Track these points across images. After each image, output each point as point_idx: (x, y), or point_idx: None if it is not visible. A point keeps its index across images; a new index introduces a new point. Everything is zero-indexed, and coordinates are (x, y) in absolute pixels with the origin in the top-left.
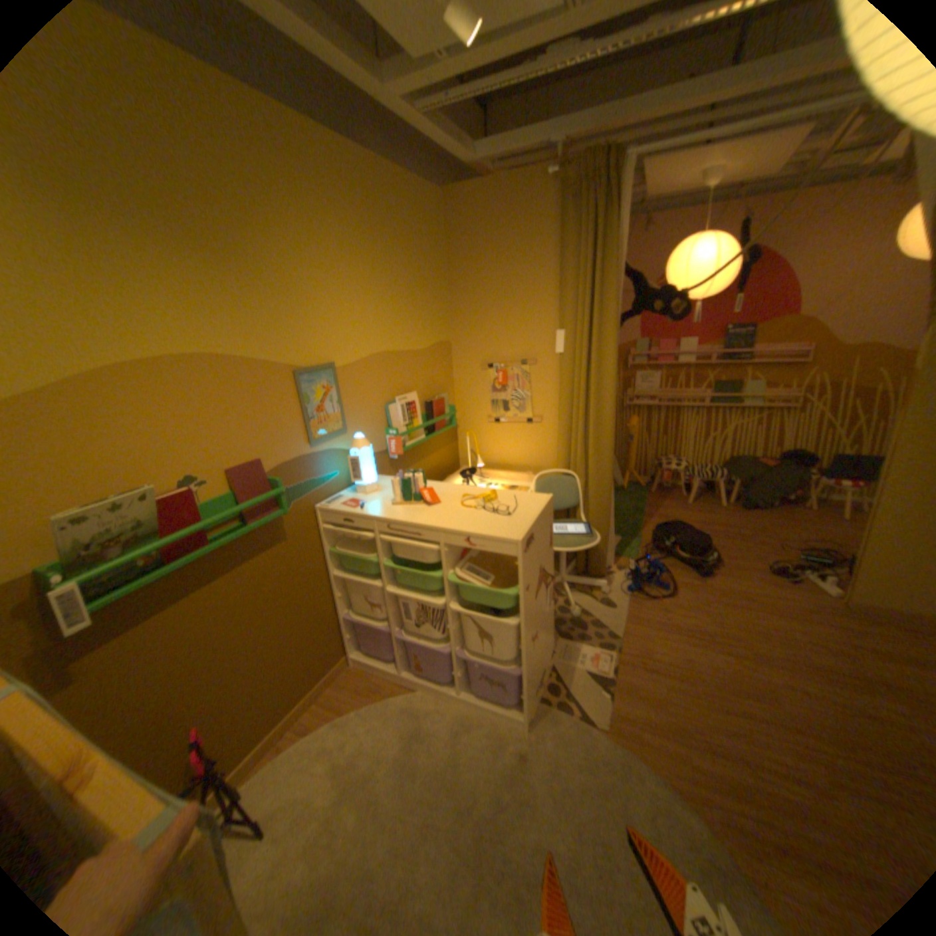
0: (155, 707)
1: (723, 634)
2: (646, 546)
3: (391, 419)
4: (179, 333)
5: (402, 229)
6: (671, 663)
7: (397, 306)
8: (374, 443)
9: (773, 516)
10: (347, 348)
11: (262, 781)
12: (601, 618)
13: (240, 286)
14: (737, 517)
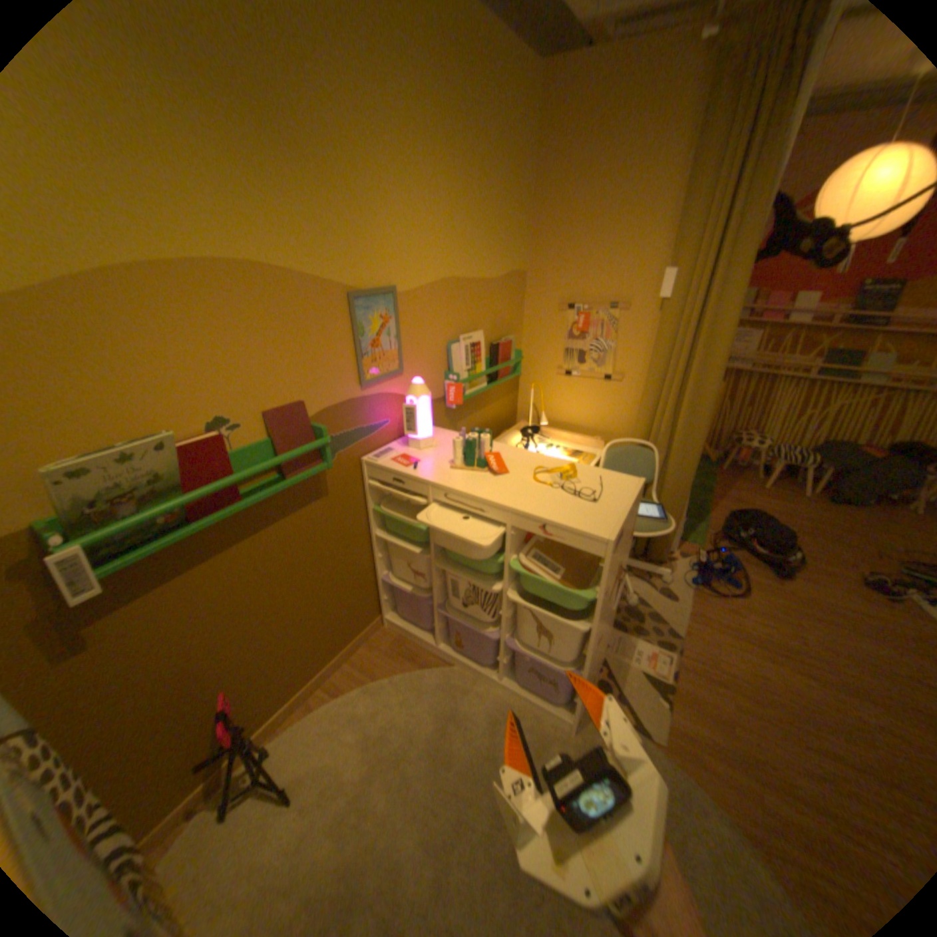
0: (181, 668)
1: (803, 651)
2: (714, 533)
3: (452, 361)
4: (208, 227)
5: (490, 113)
6: (741, 676)
7: (474, 219)
8: (431, 388)
9: (867, 515)
10: (412, 269)
11: (291, 740)
12: (660, 610)
13: (288, 169)
14: (823, 511)
